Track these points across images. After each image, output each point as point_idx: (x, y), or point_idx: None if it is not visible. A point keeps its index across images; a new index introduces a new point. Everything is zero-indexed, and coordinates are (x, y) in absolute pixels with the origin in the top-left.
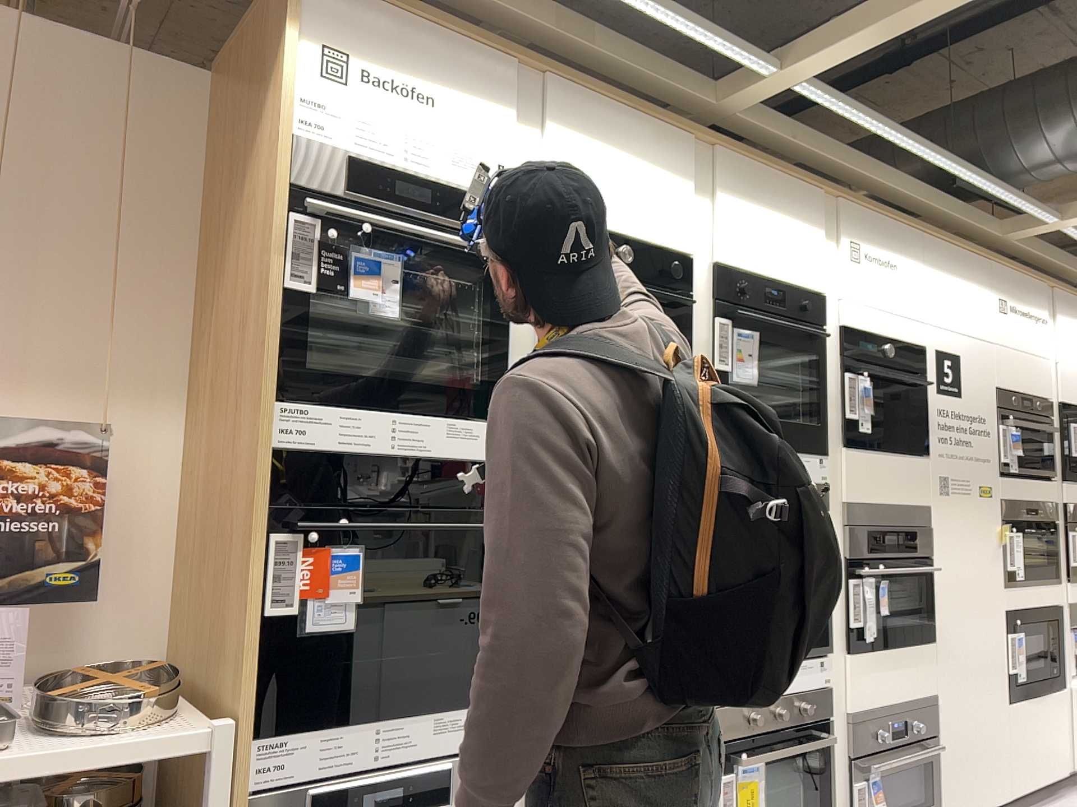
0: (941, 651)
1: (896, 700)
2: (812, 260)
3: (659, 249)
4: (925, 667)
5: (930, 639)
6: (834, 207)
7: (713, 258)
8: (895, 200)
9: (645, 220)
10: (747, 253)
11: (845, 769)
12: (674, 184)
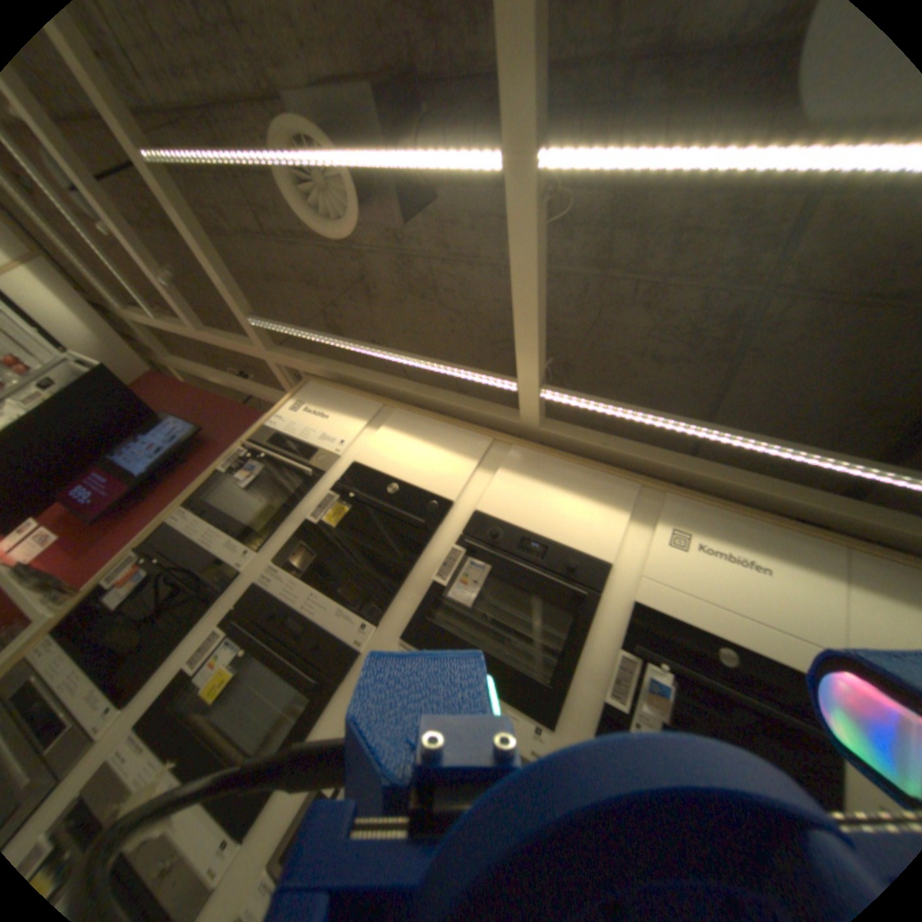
0: None
1: None
2: (602, 532)
3: (426, 494)
4: None
5: None
6: (659, 498)
7: (475, 509)
8: (801, 510)
9: (420, 476)
10: (511, 510)
11: None
12: (458, 460)
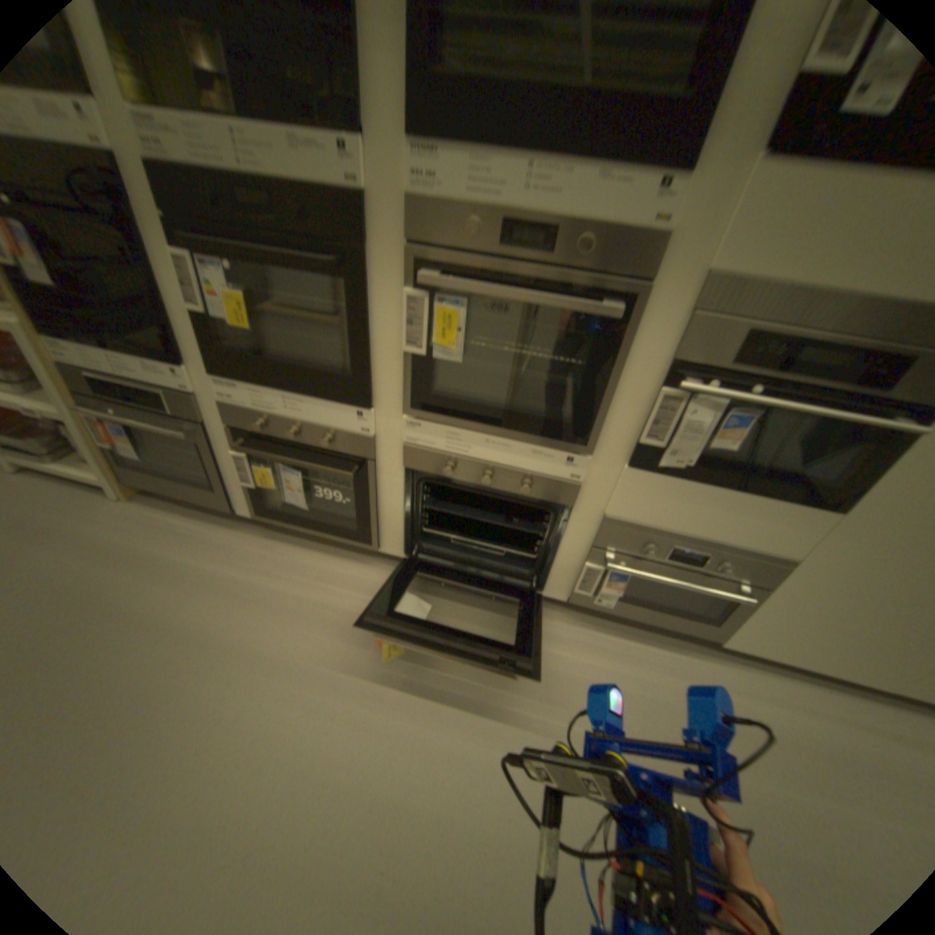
0: (854, 530)
1: (703, 537)
2: None
3: None
4: (795, 532)
5: (837, 511)
6: None
7: None
8: None
9: None
10: None
11: (587, 551)
12: None
